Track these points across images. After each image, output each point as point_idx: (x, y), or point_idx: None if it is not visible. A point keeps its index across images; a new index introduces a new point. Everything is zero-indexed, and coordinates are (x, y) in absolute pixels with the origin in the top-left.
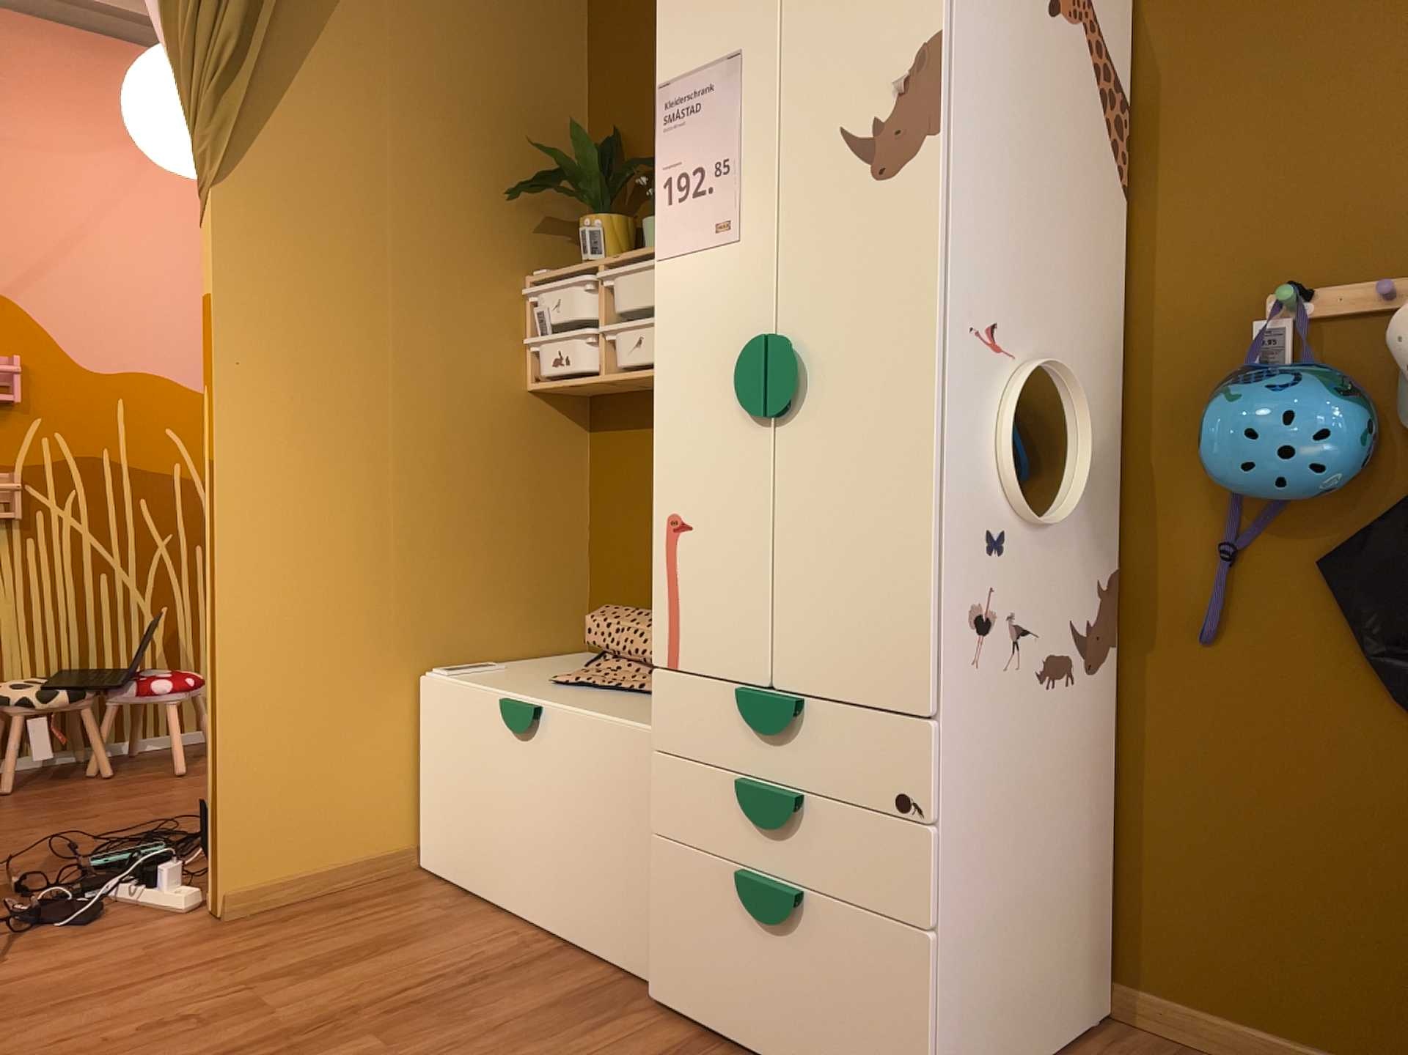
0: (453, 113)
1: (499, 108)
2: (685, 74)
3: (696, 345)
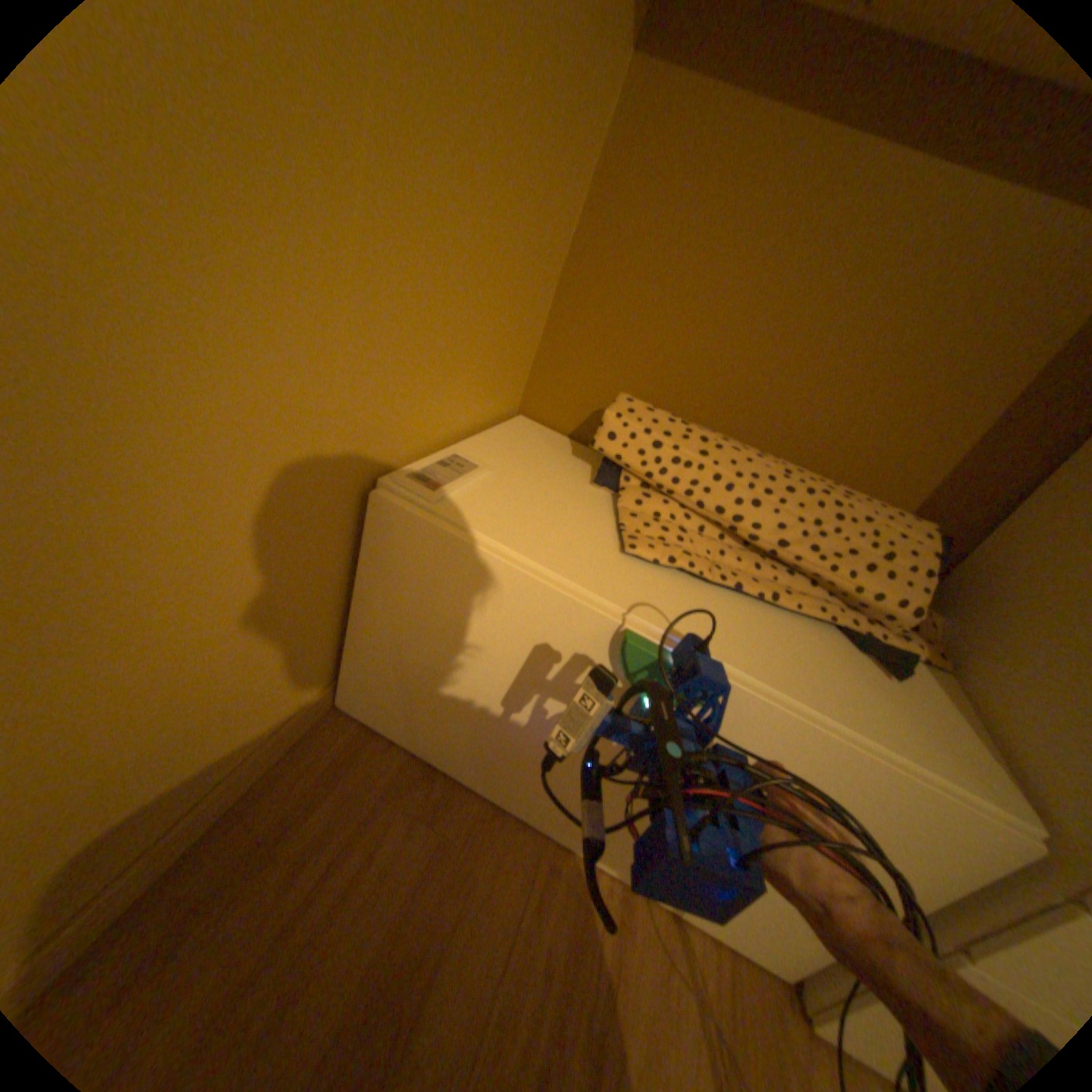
0: None
1: None
2: None
3: None
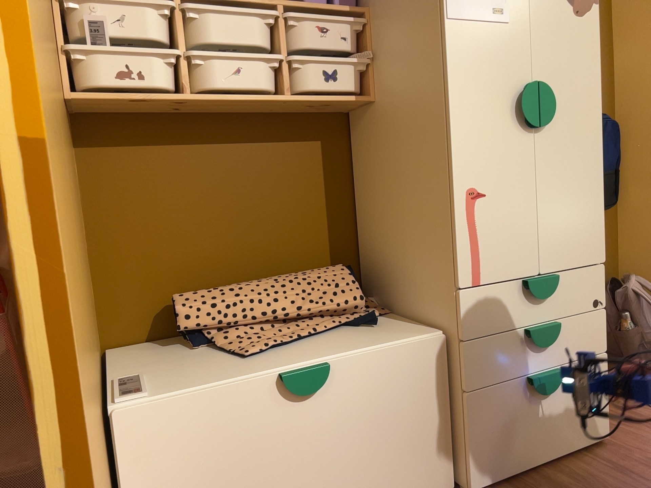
0: None
1: None
2: None
3: (483, 82)
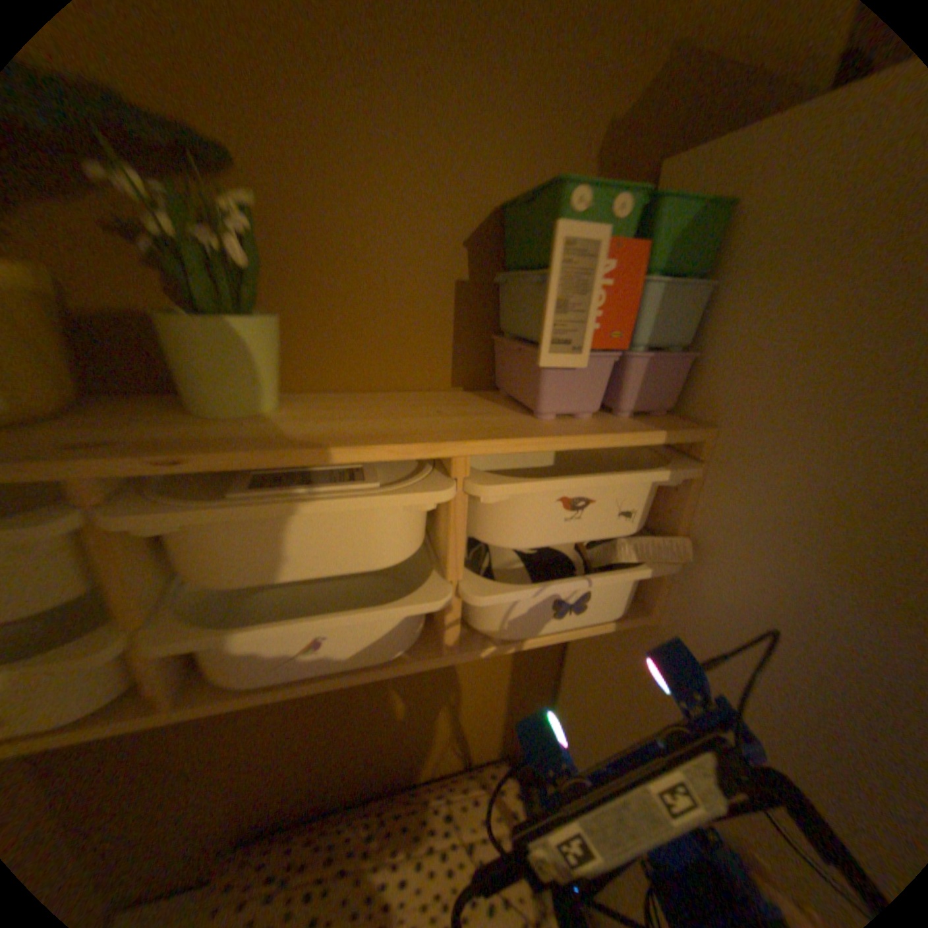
0: None
1: None
2: None
3: None
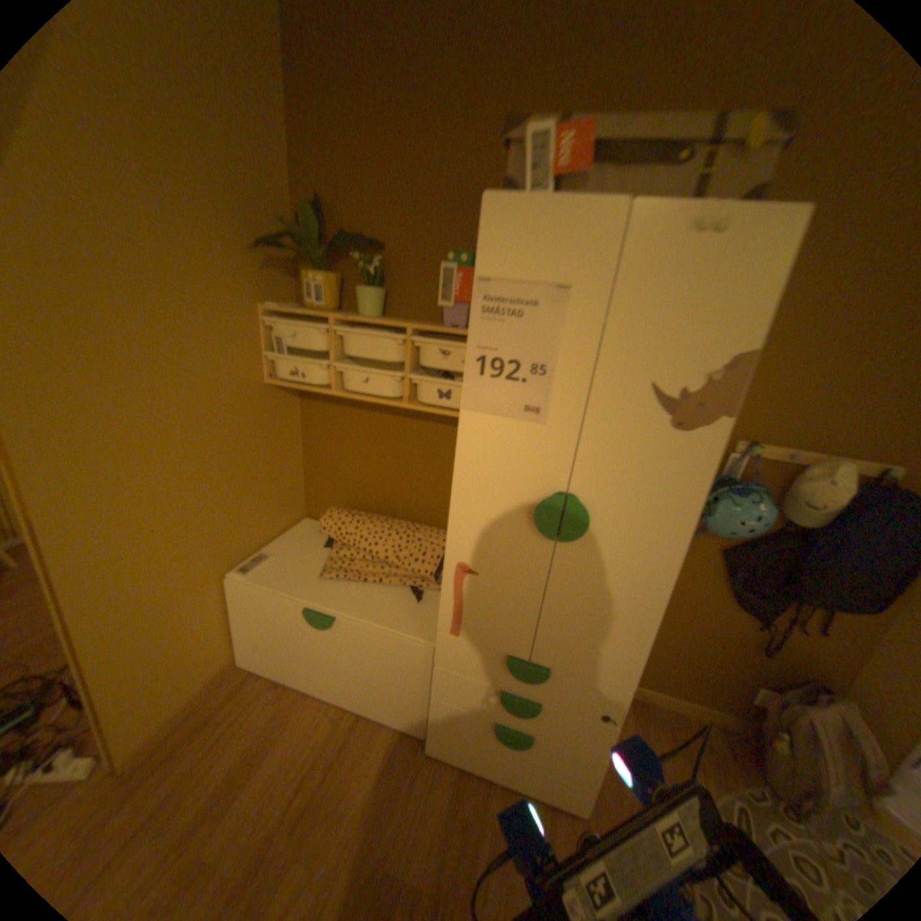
0: (193, 168)
1: (228, 164)
2: (508, 280)
3: (495, 477)
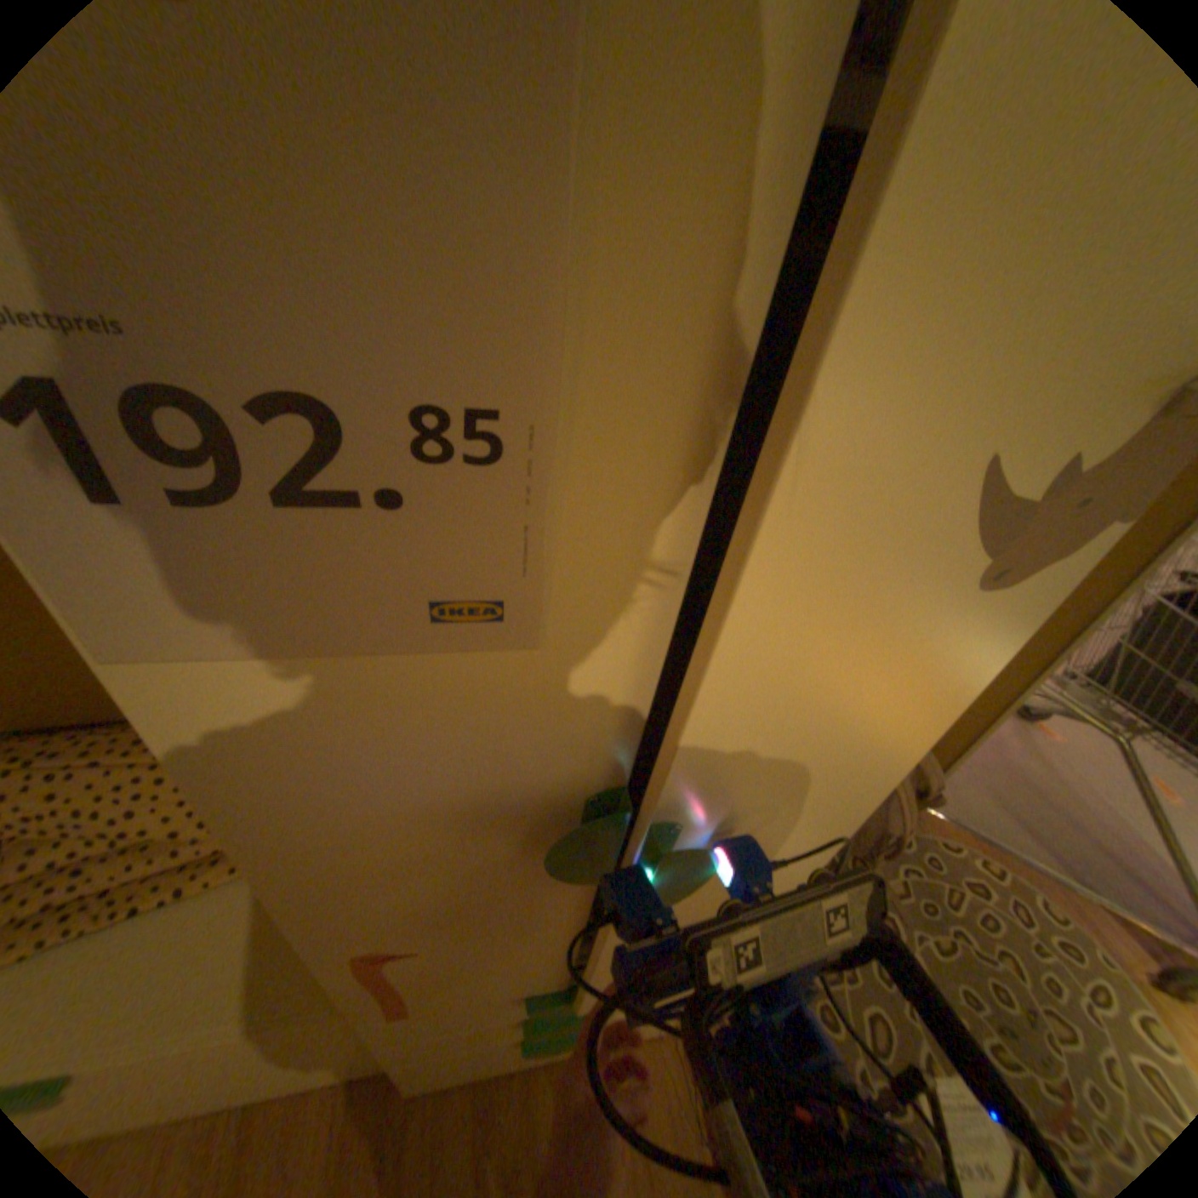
0: None
1: None
2: None
3: (387, 806)
